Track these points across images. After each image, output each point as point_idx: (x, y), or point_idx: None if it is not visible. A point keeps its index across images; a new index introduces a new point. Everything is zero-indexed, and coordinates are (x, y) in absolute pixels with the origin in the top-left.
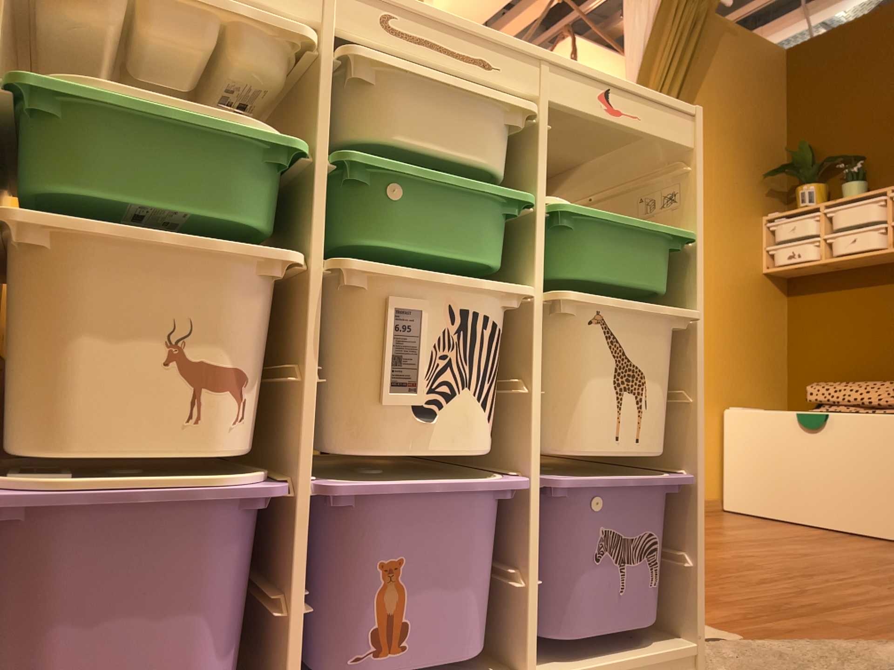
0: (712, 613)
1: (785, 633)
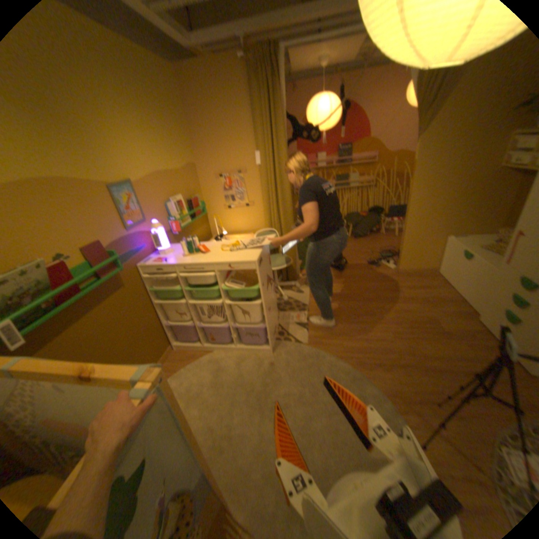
0: (315, 334)
1: (319, 346)
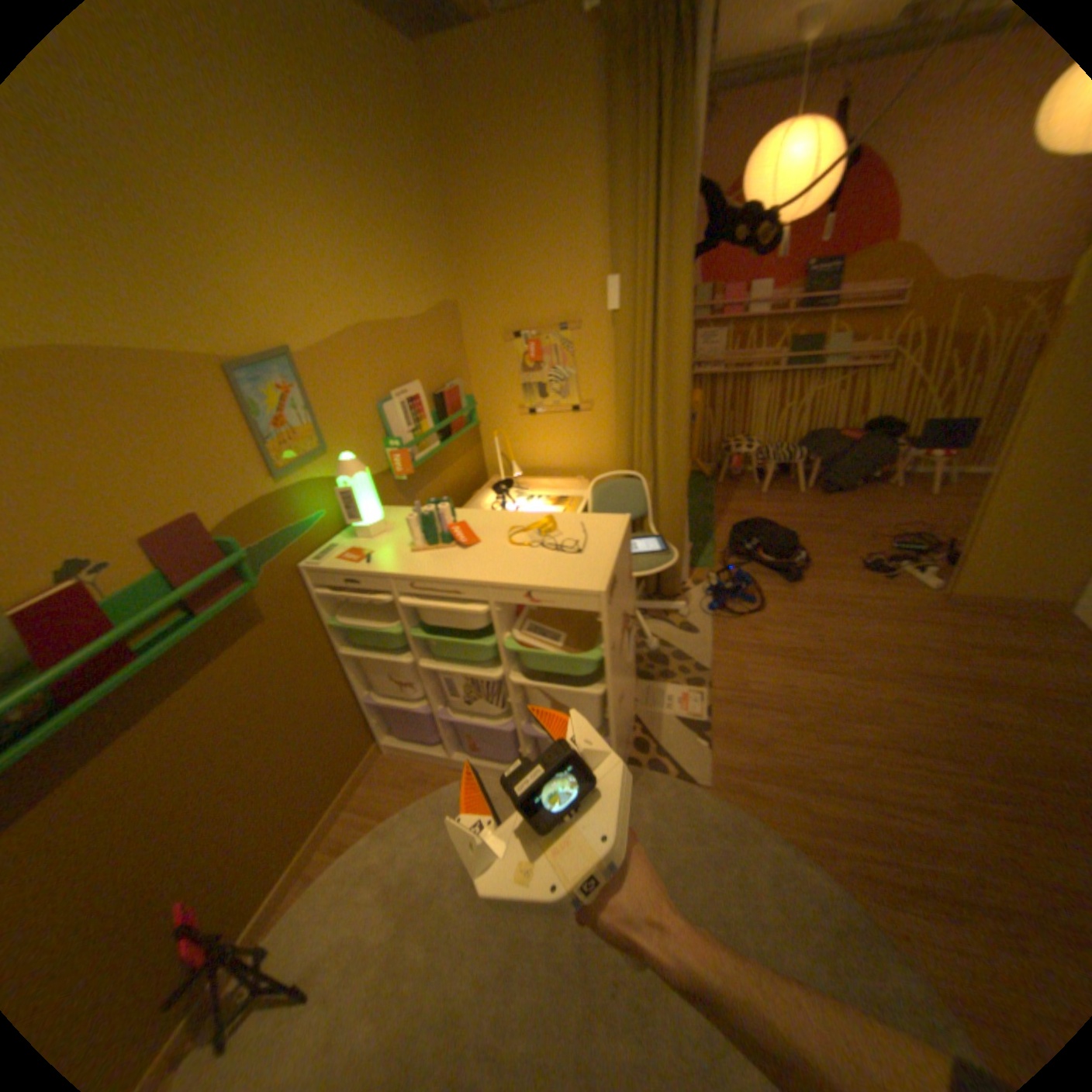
0: (733, 762)
1: (743, 803)
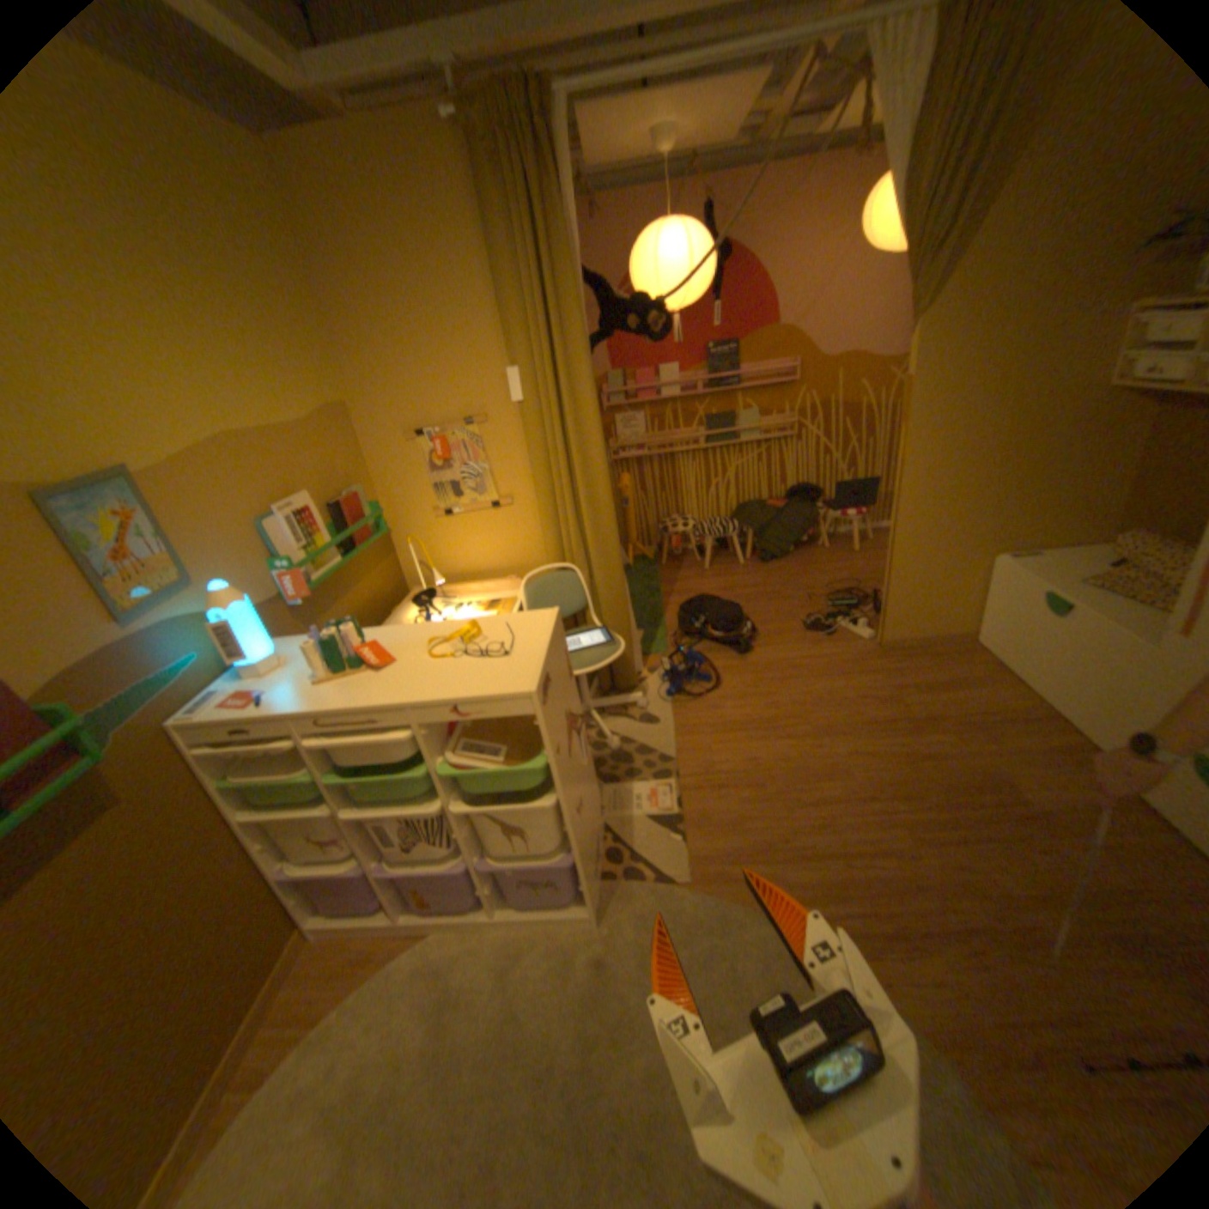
0: (709, 851)
1: (723, 892)
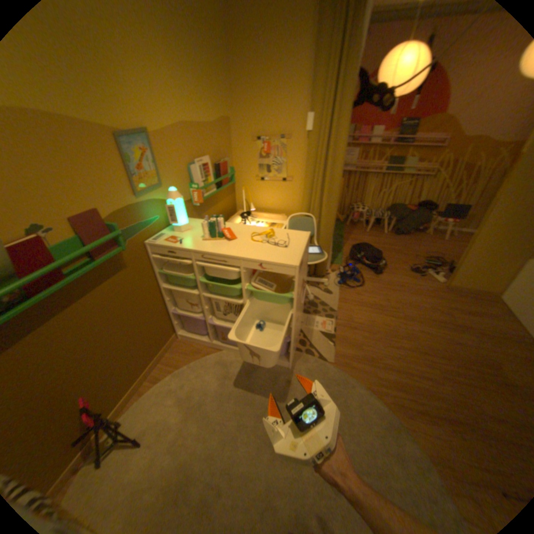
0: (344, 353)
1: (348, 371)
